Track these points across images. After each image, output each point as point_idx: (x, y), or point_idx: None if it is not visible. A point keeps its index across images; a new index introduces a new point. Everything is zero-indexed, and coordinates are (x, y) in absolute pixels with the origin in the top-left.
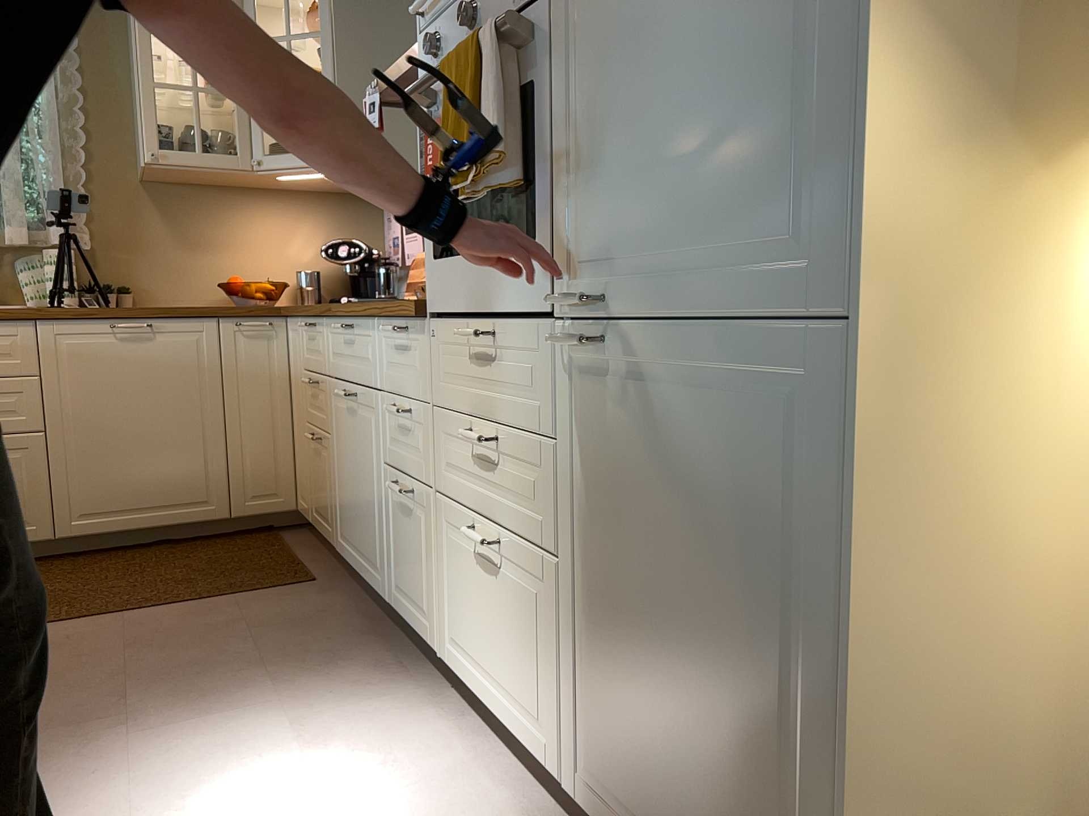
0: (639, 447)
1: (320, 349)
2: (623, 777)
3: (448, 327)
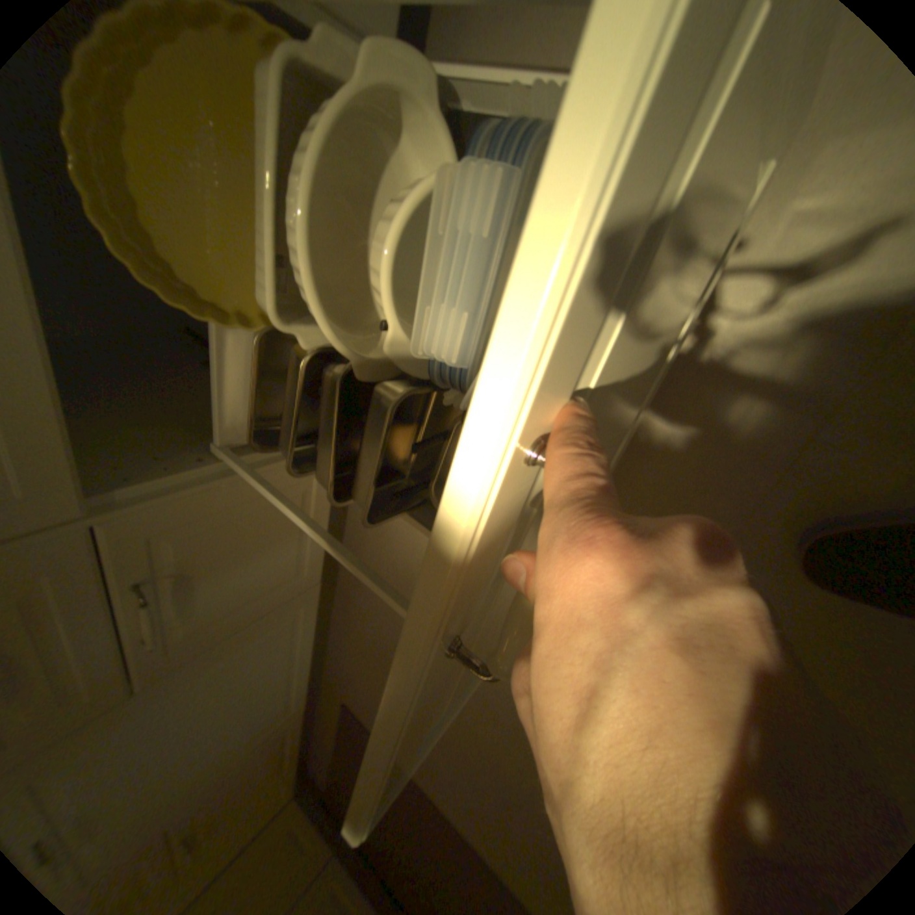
0: None
1: None
2: None
3: None
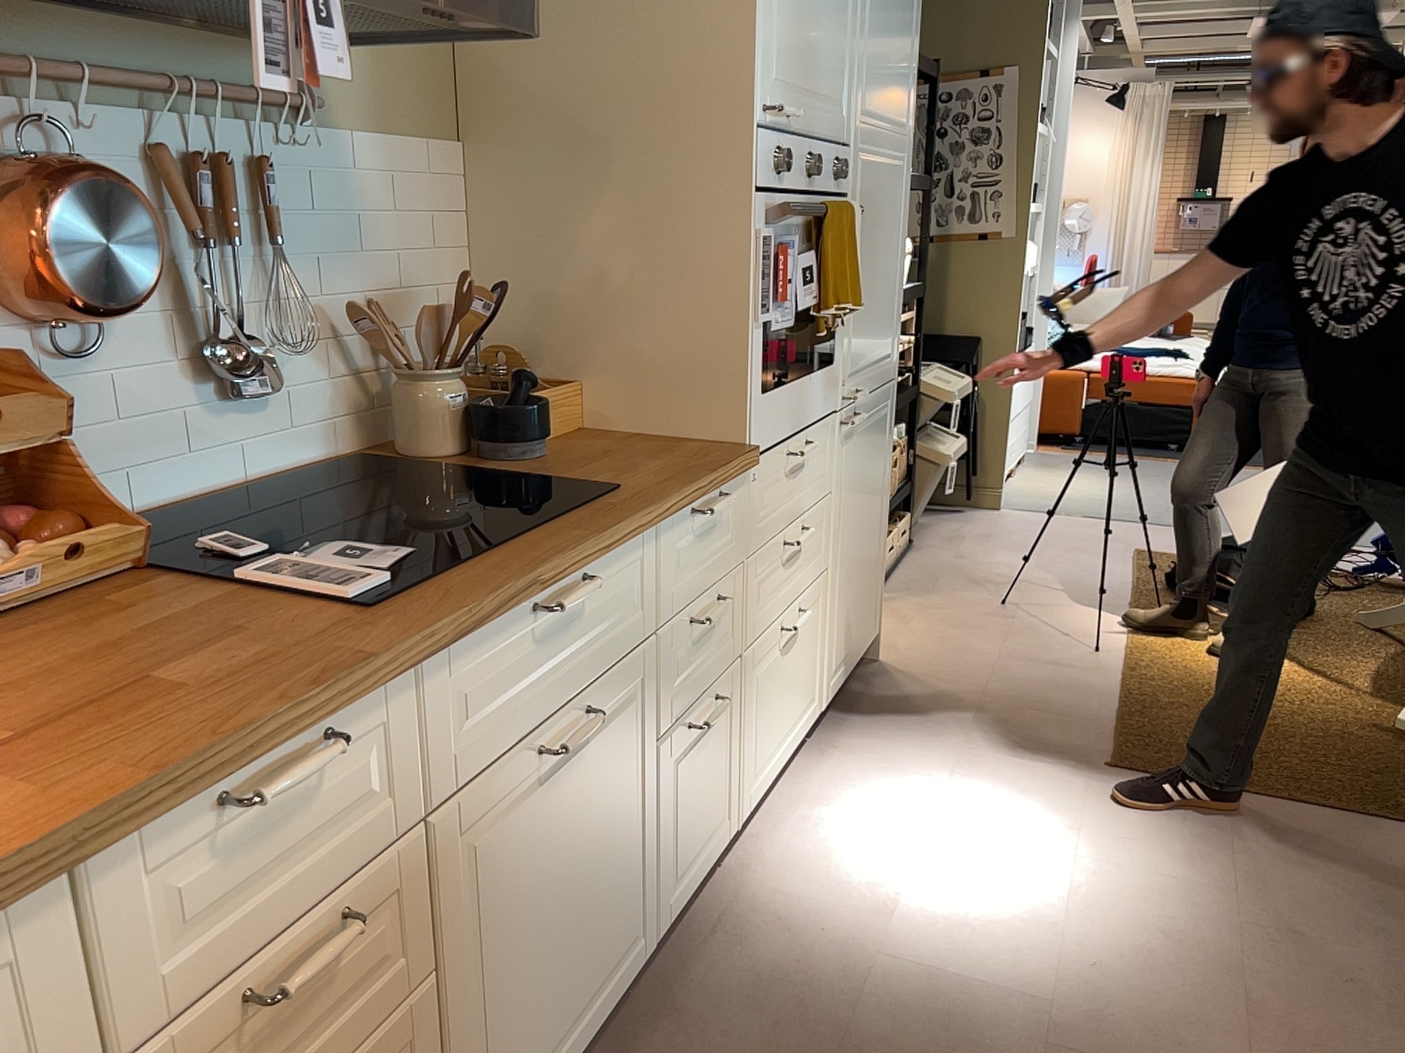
0: (859, 461)
1: (360, 794)
2: (844, 642)
3: (766, 461)
